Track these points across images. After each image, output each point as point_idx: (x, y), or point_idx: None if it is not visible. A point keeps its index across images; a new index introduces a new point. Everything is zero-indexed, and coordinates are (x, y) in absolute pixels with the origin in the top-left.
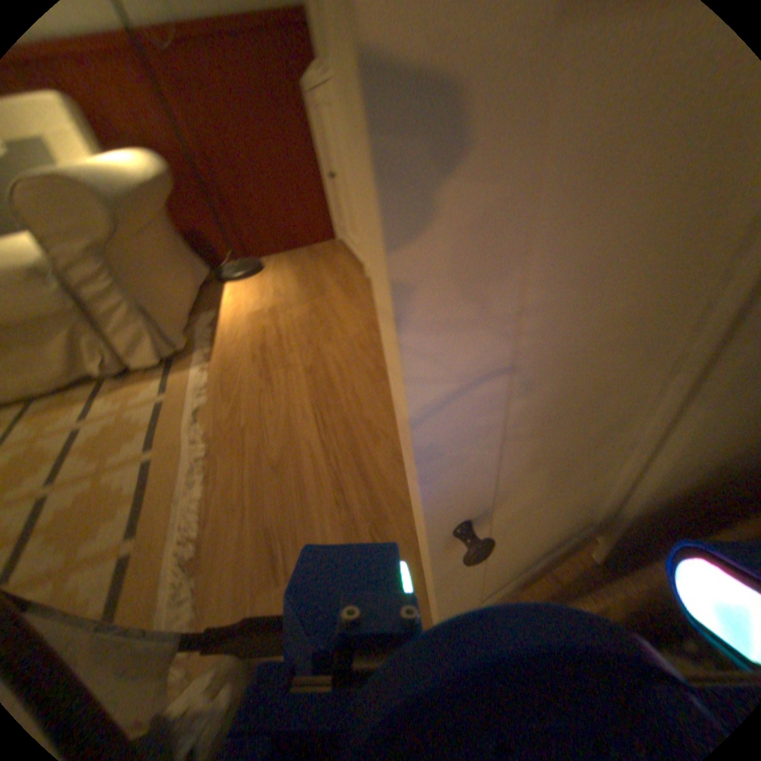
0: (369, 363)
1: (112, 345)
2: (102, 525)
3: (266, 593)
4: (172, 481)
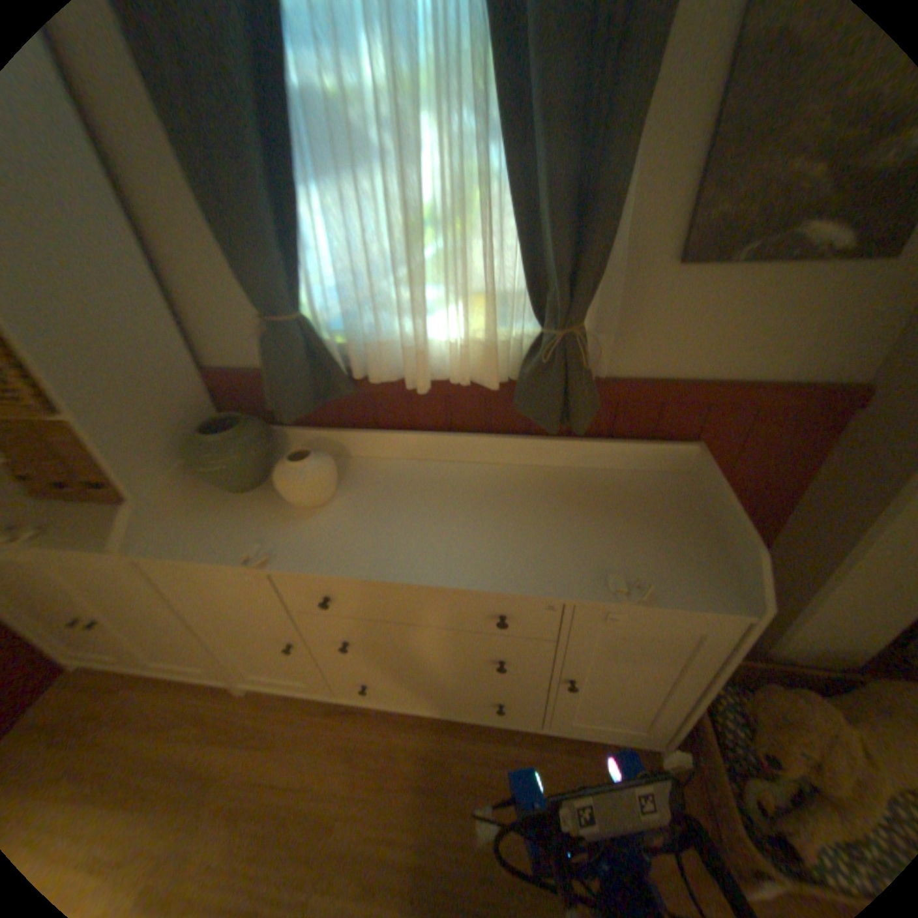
0: (408, 795)
1: None
2: None
3: None
4: None
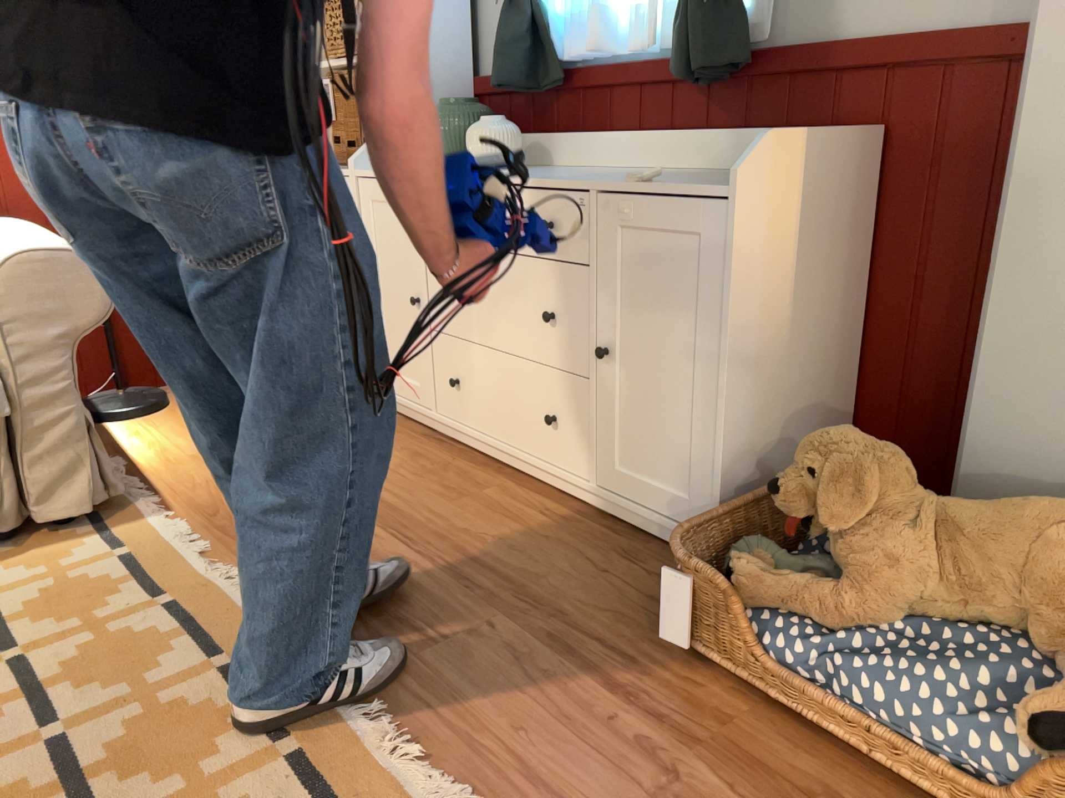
0: (431, 486)
1: (30, 478)
2: (156, 653)
3: (425, 649)
4: (230, 607)
